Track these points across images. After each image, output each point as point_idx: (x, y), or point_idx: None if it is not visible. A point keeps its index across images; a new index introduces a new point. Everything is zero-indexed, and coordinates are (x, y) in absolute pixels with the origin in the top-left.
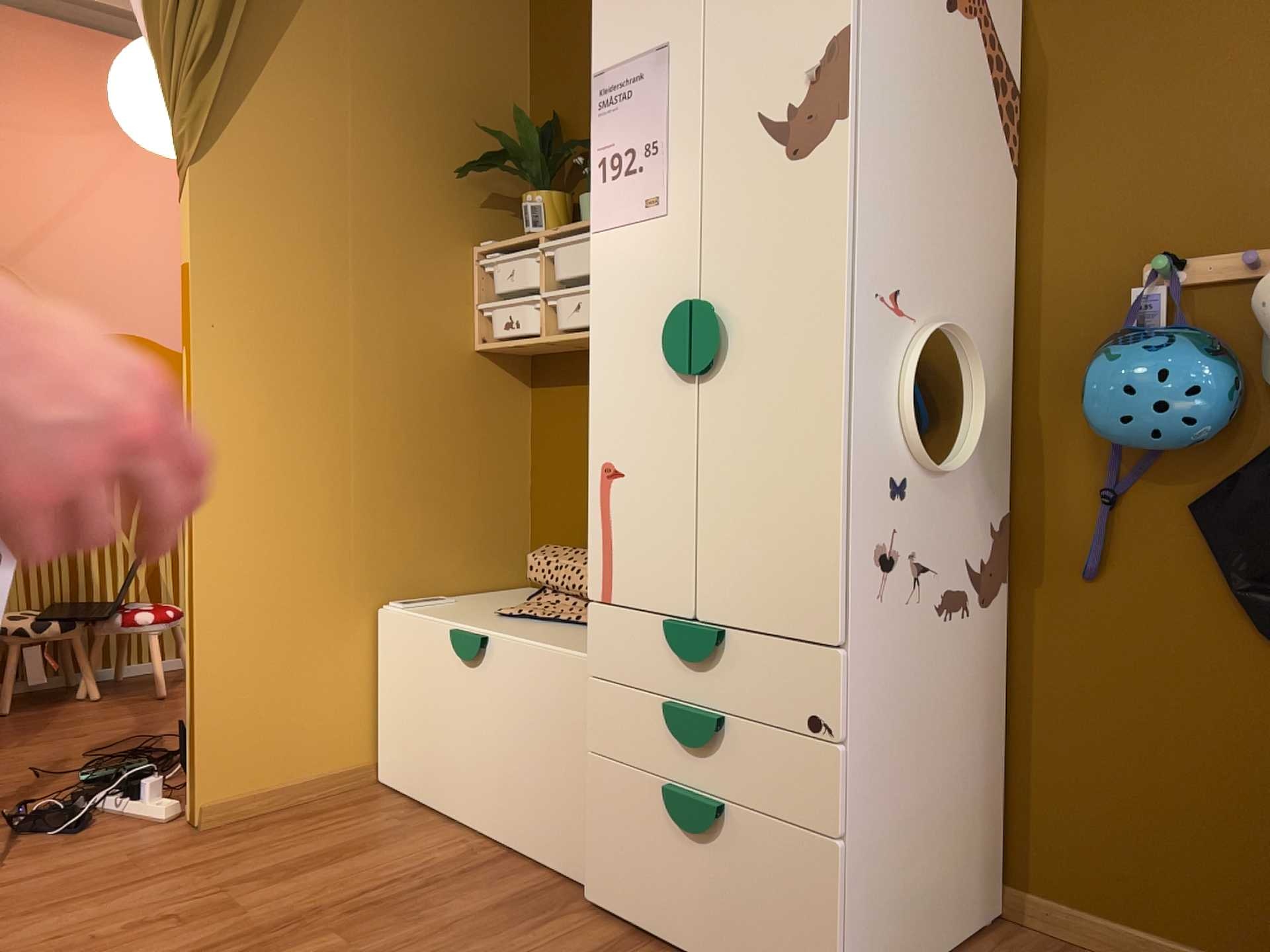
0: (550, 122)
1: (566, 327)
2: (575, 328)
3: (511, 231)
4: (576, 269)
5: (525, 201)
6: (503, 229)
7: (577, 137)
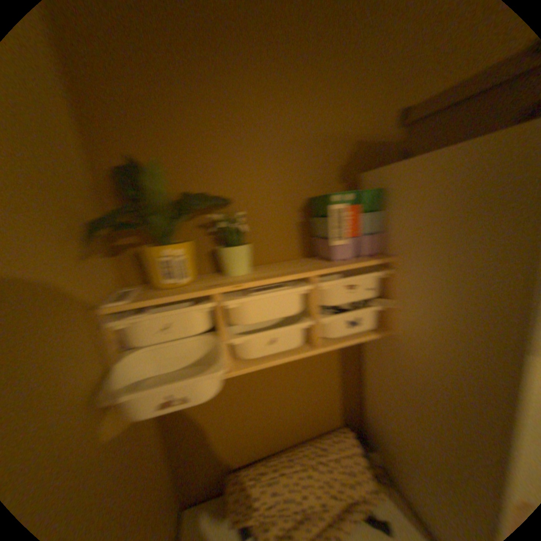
0: (123, 161)
1: (260, 359)
2: (272, 358)
3: (107, 270)
4: (266, 315)
5: (159, 251)
6: (102, 272)
7: (170, 182)
